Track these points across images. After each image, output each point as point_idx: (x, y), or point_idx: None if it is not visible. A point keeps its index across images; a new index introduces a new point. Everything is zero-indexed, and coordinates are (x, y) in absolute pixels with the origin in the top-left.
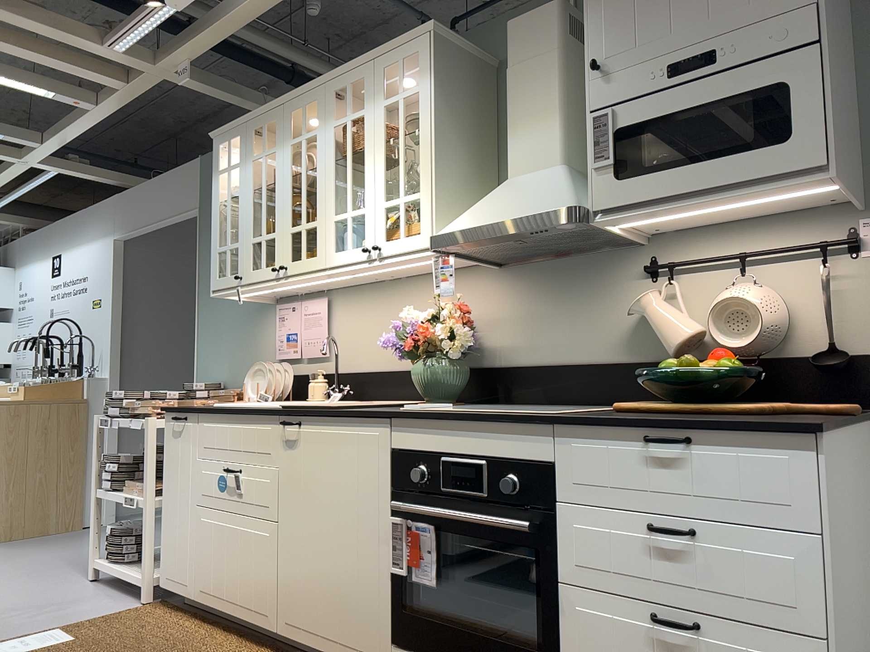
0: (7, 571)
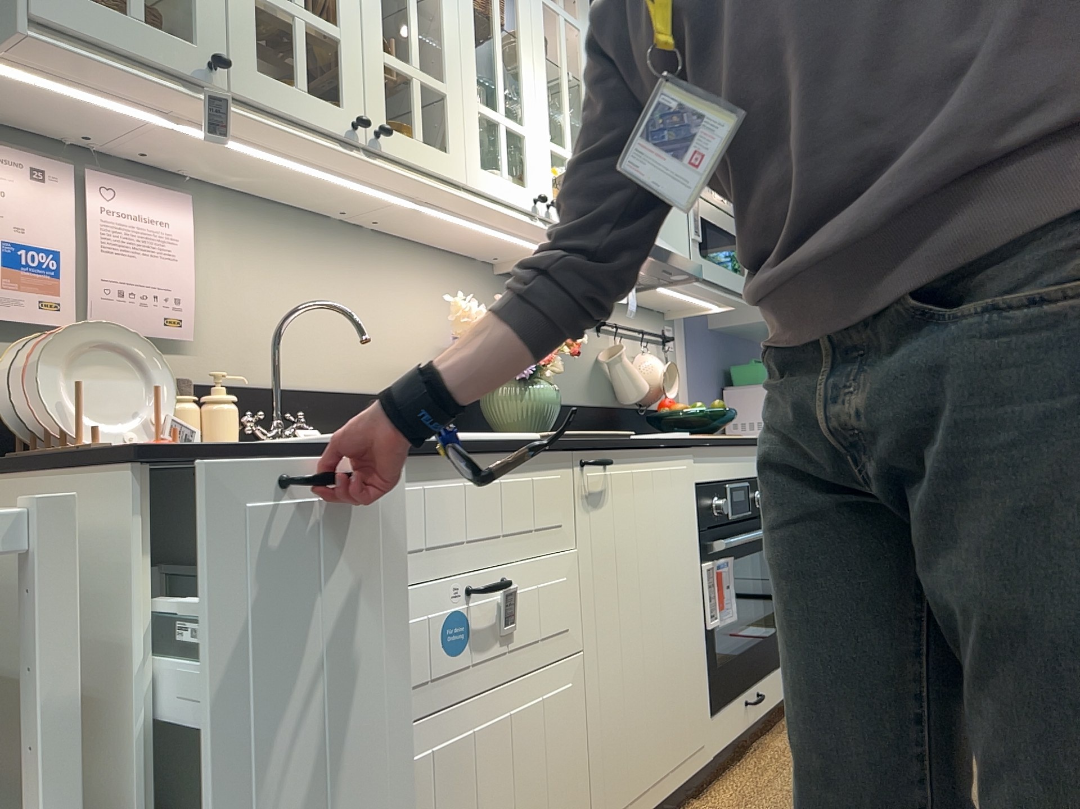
0: None
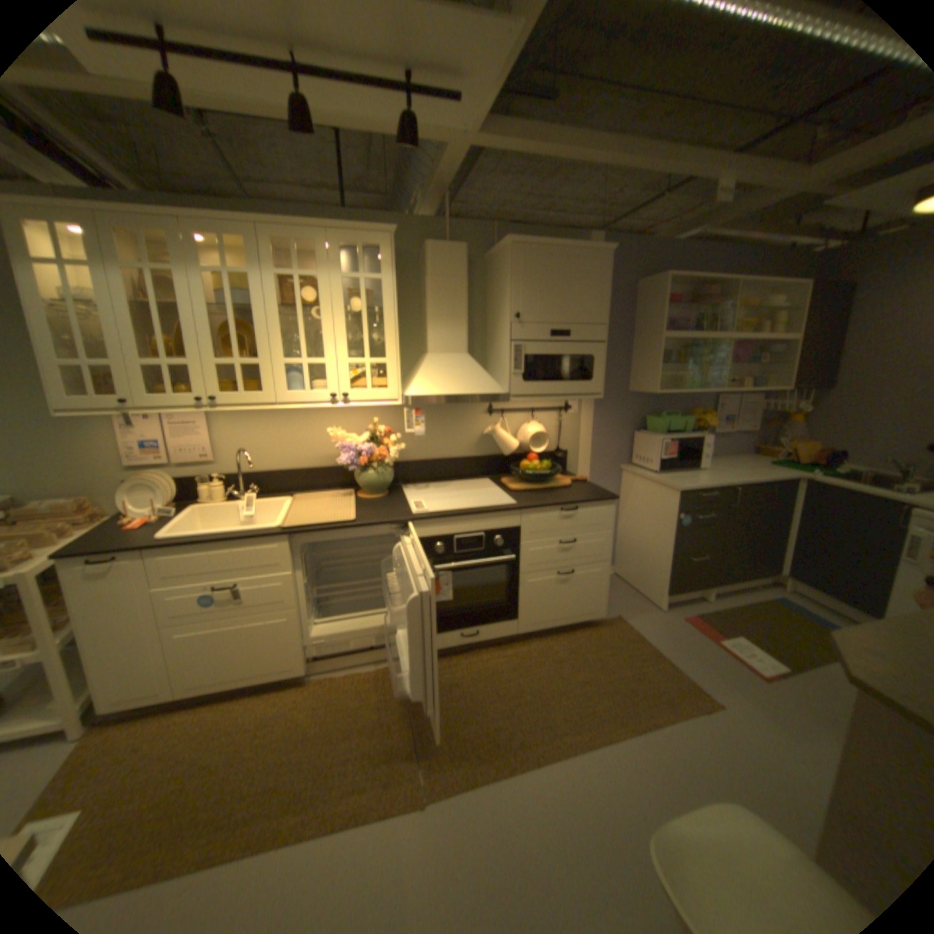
0: None
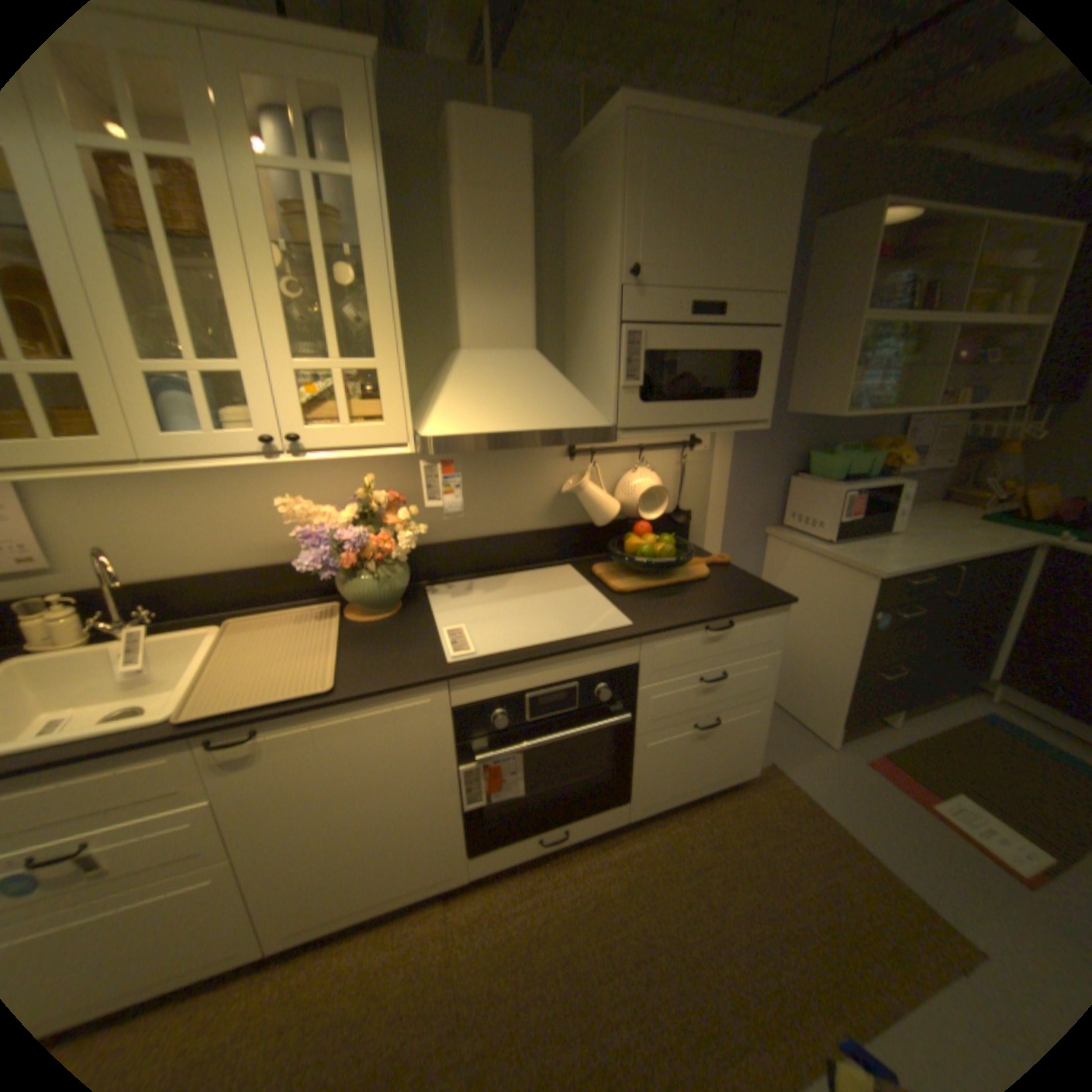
0: None
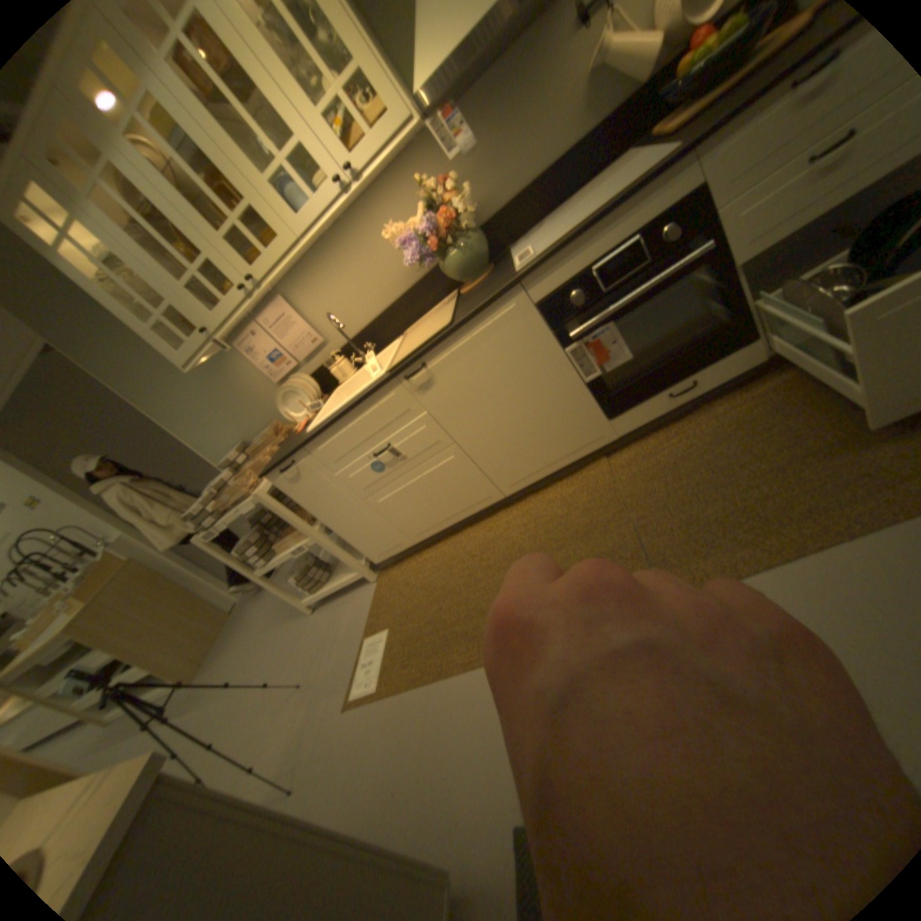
0: (247, 670)
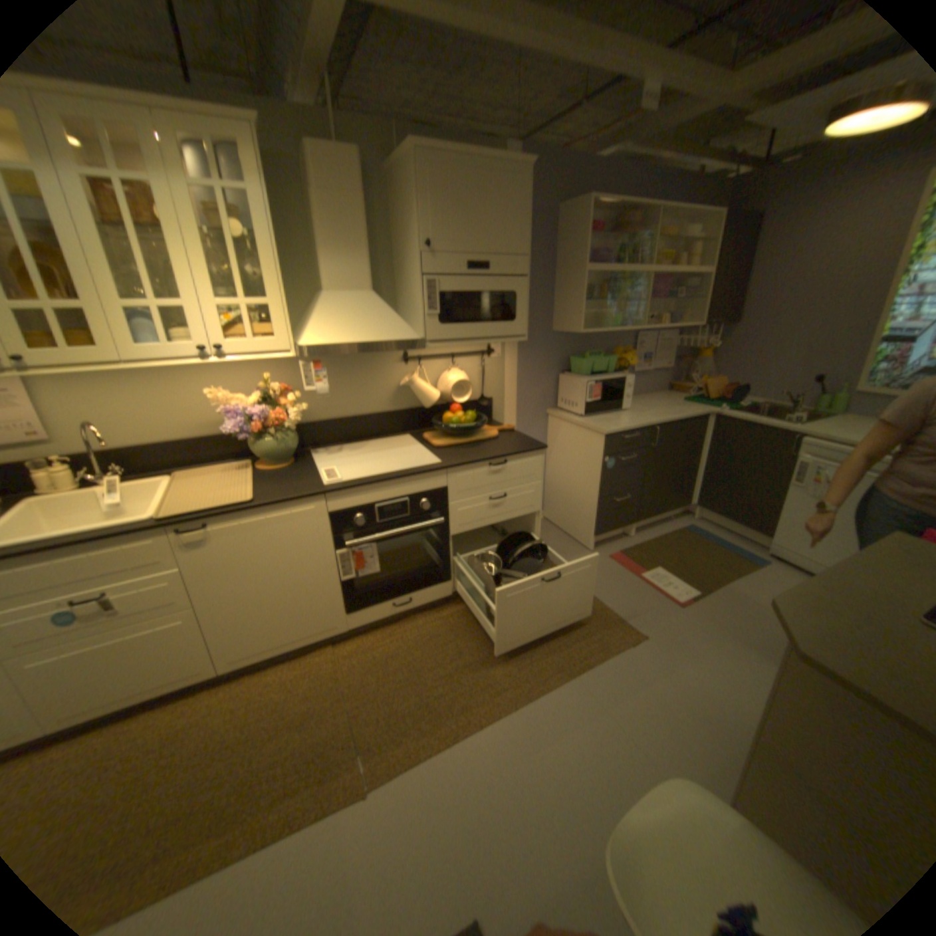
0: None
